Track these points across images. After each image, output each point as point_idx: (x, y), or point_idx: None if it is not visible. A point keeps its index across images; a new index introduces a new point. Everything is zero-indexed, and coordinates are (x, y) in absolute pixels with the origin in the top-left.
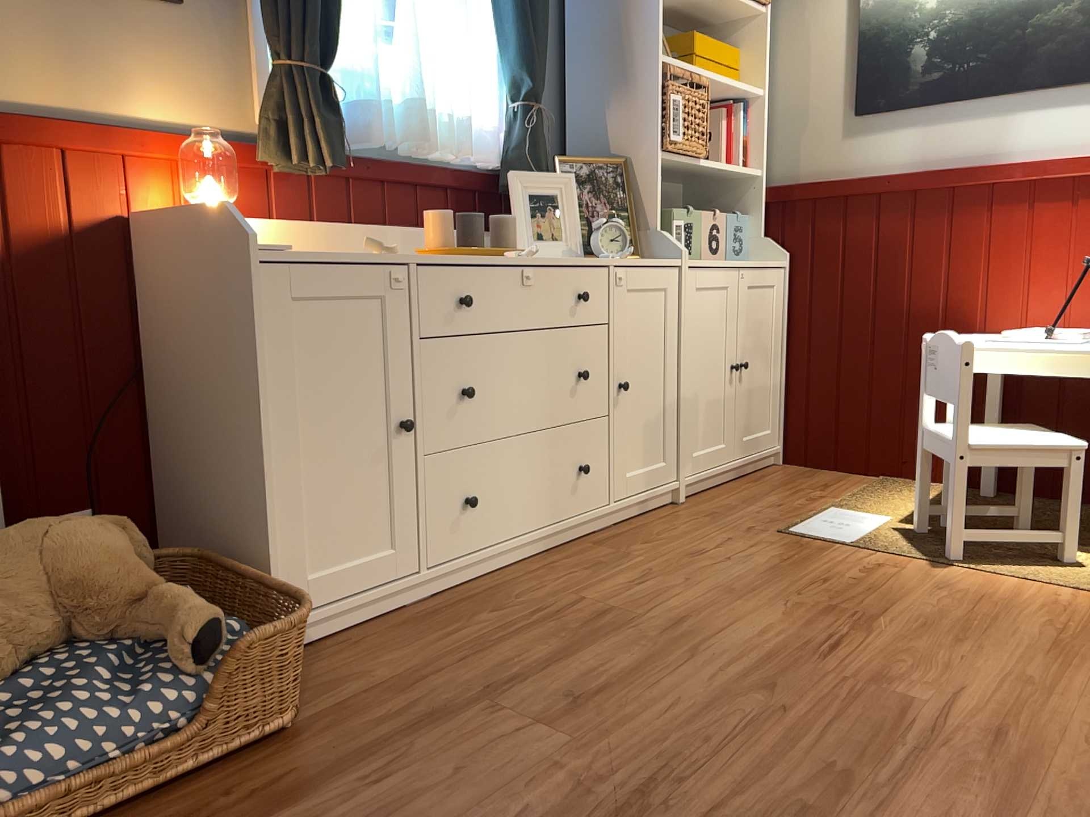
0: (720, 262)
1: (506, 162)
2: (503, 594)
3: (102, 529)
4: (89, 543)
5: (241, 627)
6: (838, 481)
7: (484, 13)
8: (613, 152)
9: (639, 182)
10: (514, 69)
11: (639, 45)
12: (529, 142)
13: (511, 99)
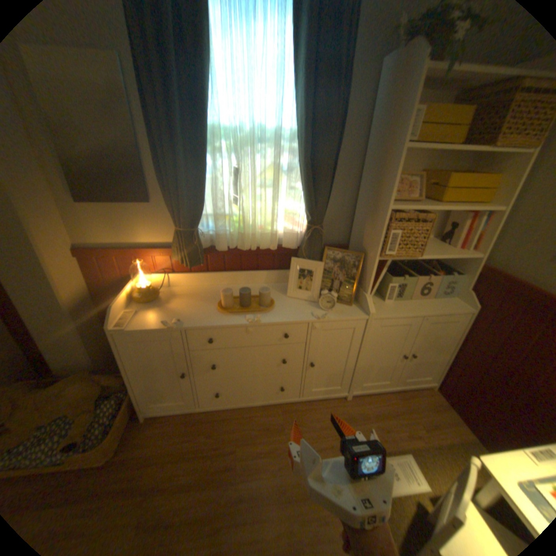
0: (419, 306)
1: (300, 247)
2: (222, 426)
3: (84, 388)
4: (74, 395)
5: (103, 431)
6: (447, 429)
7: (296, 179)
8: (363, 245)
9: (367, 267)
10: (305, 208)
11: (384, 196)
12: (306, 244)
13: (306, 219)
